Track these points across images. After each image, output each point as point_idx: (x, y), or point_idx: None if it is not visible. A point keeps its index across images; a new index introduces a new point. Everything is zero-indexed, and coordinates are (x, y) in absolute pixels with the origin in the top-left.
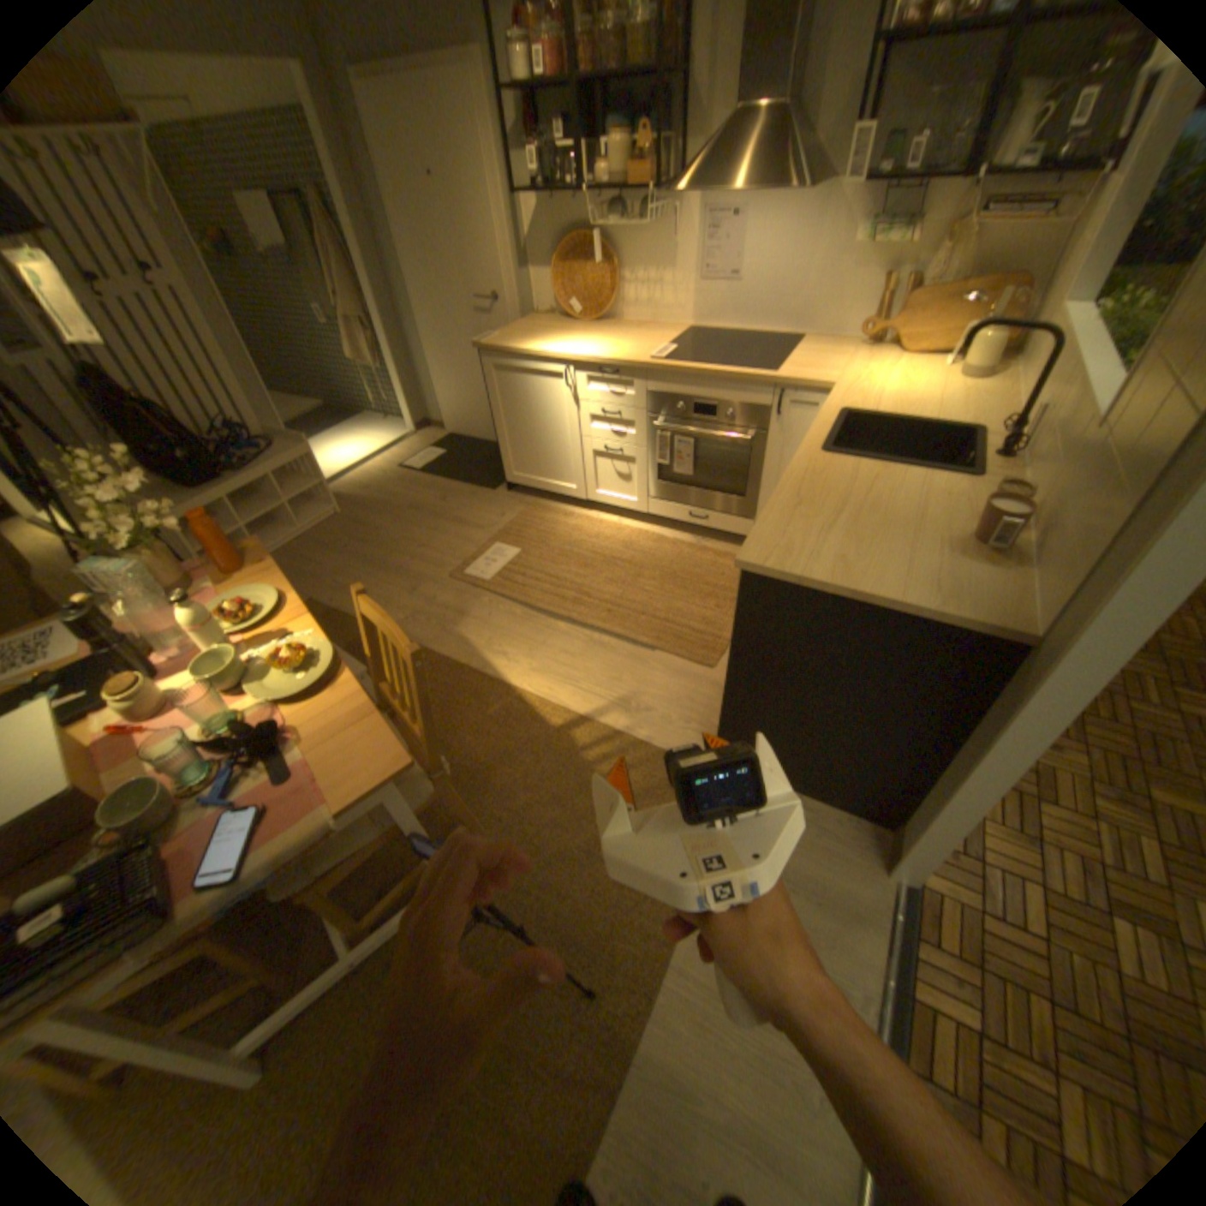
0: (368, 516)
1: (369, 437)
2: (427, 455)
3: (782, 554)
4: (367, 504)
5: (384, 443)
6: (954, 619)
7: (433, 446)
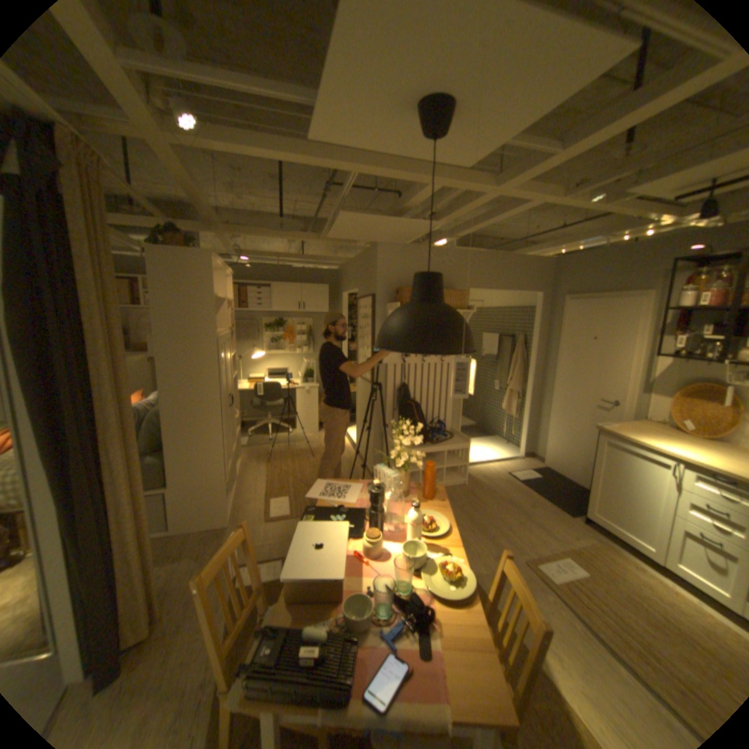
0: (482, 495)
1: (495, 450)
2: (529, 474)
3: None
4: (484, 487)
5: (504, 456)
6: None
7: (534, 470)
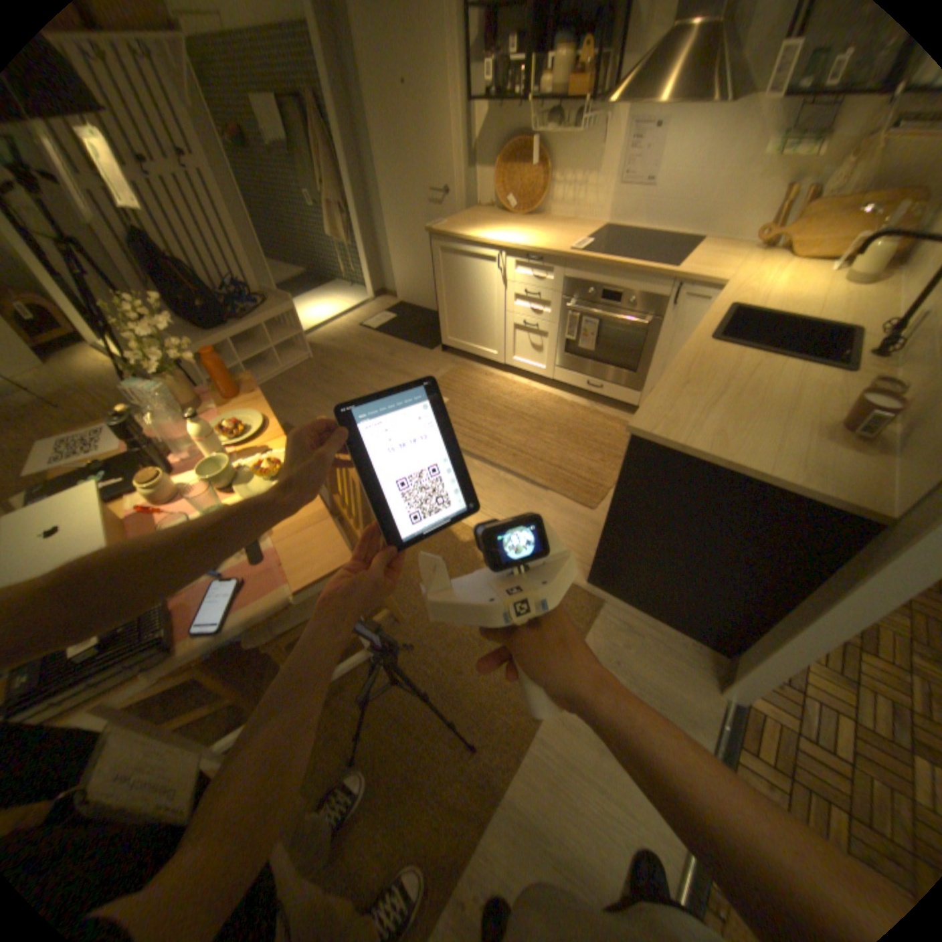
0: (333, 363)
1: (338, 300)
2: (381, 318)
3: (668, 424)
4: (333, 353)
5: (350, 306)
6: (816, 495)
7: (387, 311)
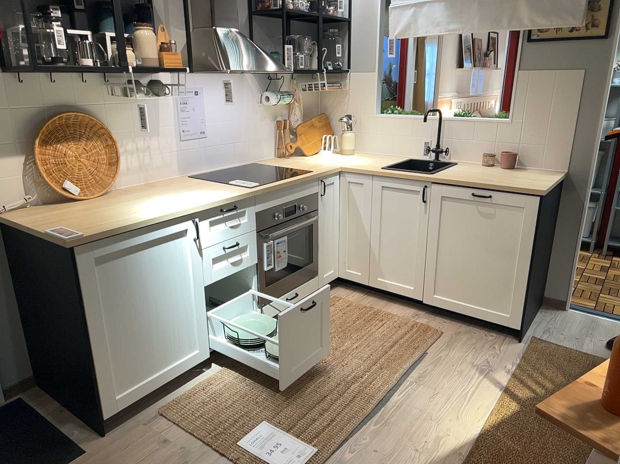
0: None
1: None
2: None
3: (535, 185)
4: None
5: None
6: (562, 176)
7: None
